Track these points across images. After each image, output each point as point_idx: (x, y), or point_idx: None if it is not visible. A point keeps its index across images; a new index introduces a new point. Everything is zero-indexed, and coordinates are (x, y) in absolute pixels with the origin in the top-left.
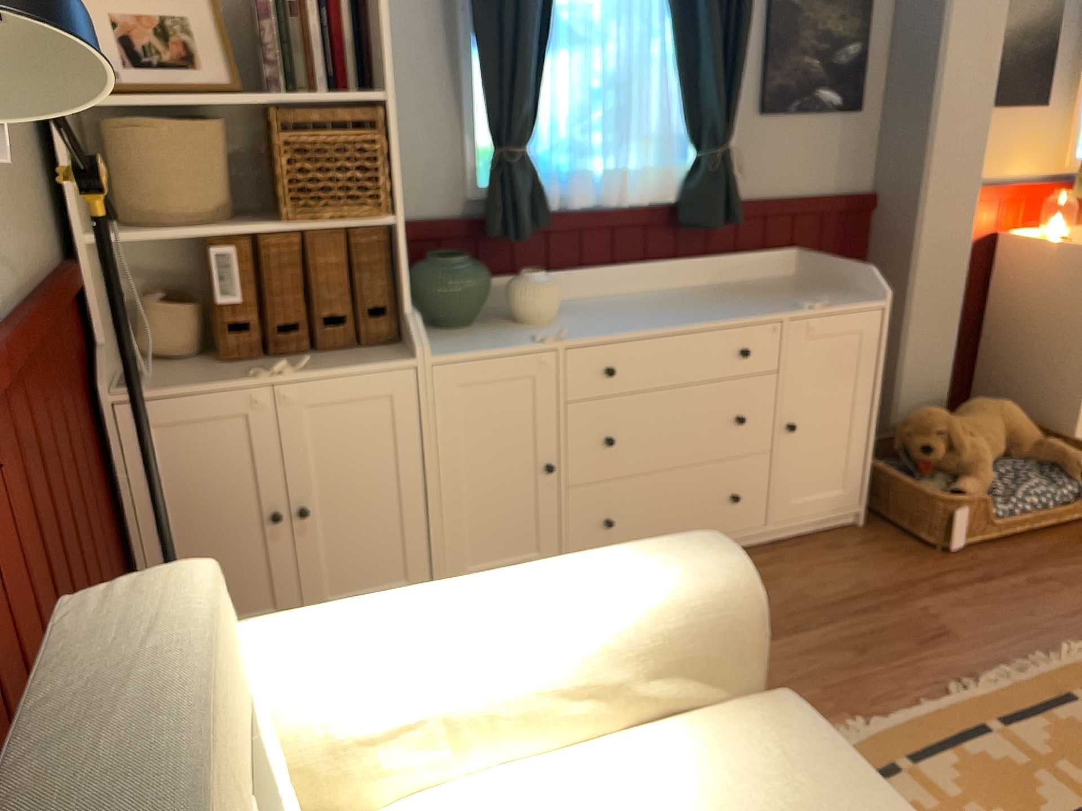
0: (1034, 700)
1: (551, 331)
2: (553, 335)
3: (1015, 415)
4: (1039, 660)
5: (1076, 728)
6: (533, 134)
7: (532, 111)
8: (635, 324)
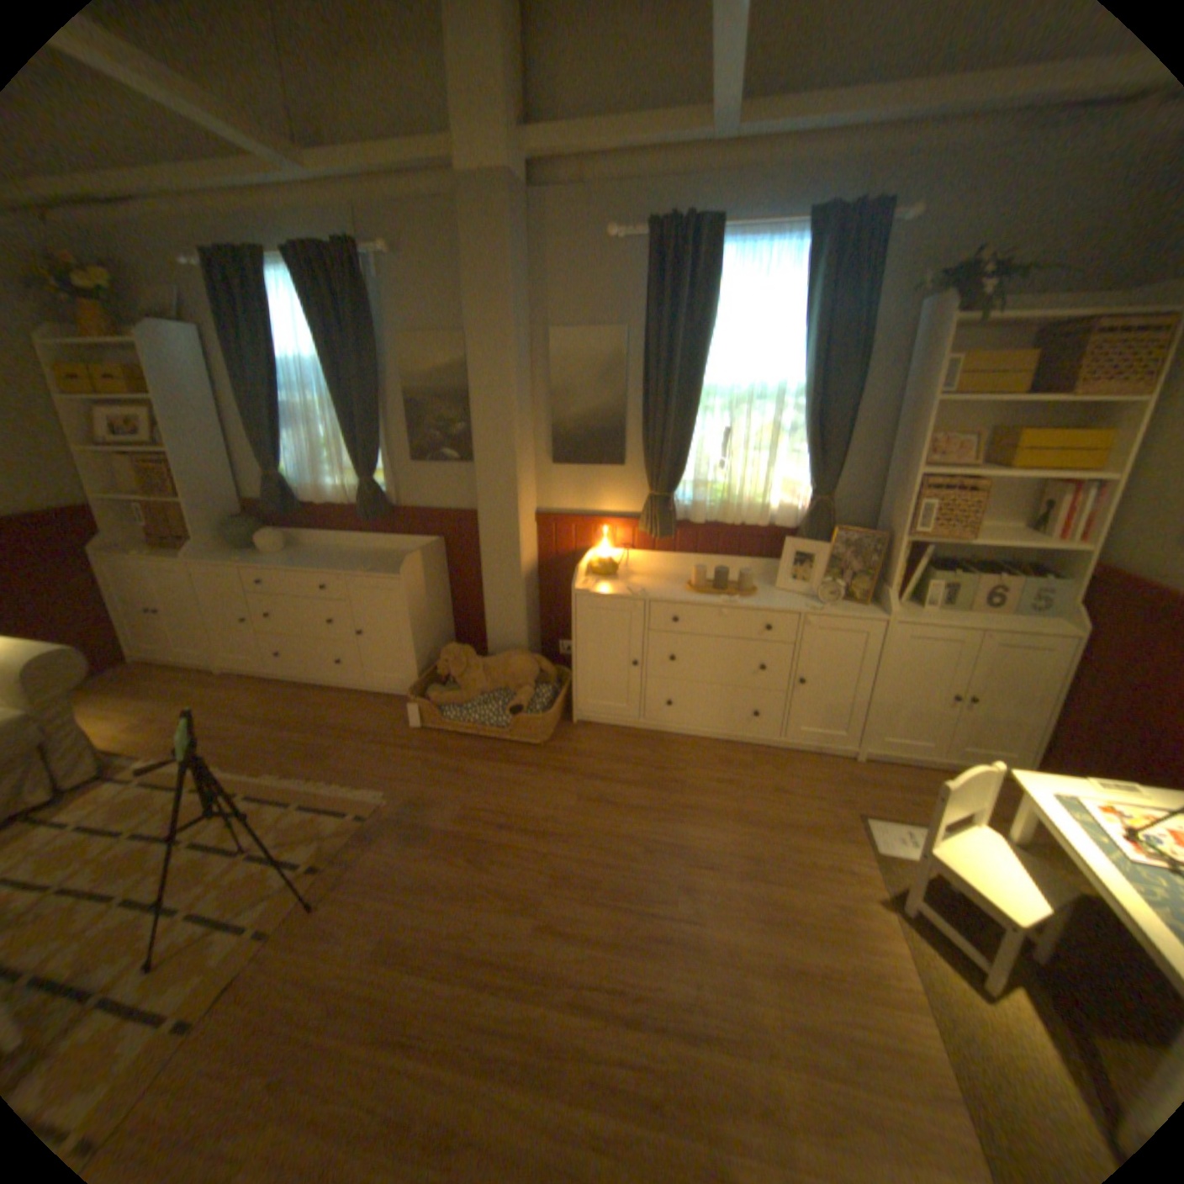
0: (274, 798)
1: (237, 560)
2: (241, 562)
3: (516, 666)
4: (321, 787)
5: (256, 816)
6: (286, 467)
7: (268, 458)
8: (280, 564)
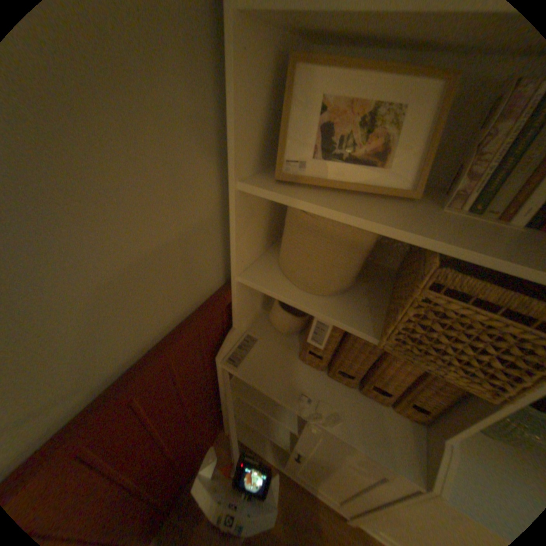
0: None
1: None
2: None
3: None
4: None
5: None
6: None
7: None
8: None
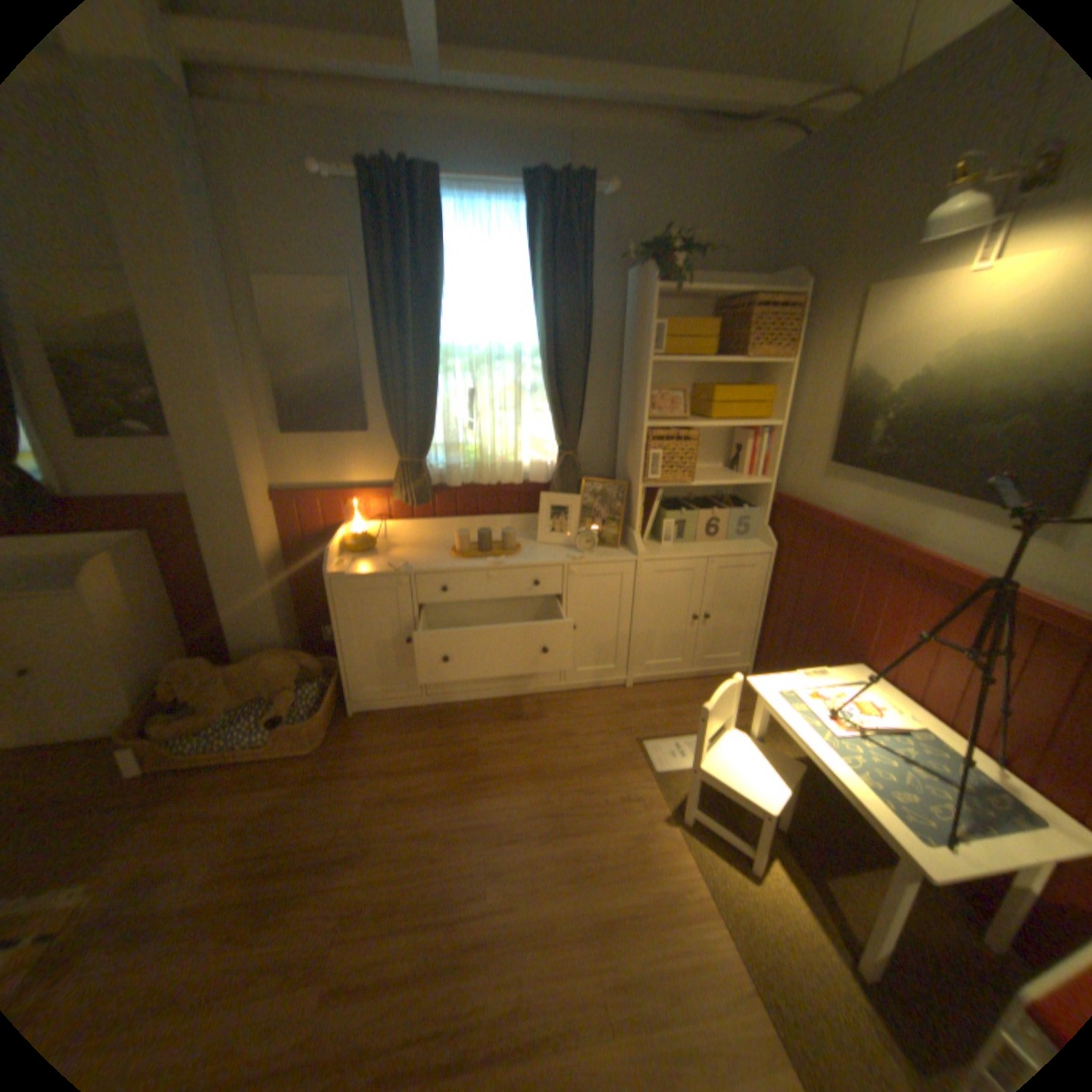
0: None
1: None
2: None
3: (268, 669)
4: None
5: None
6: None
7: None
8: None
